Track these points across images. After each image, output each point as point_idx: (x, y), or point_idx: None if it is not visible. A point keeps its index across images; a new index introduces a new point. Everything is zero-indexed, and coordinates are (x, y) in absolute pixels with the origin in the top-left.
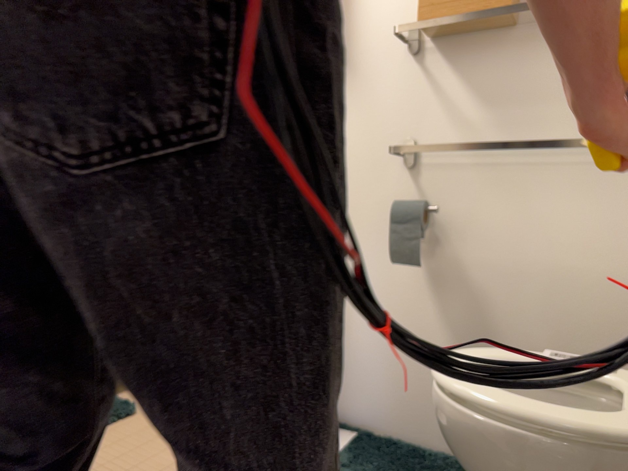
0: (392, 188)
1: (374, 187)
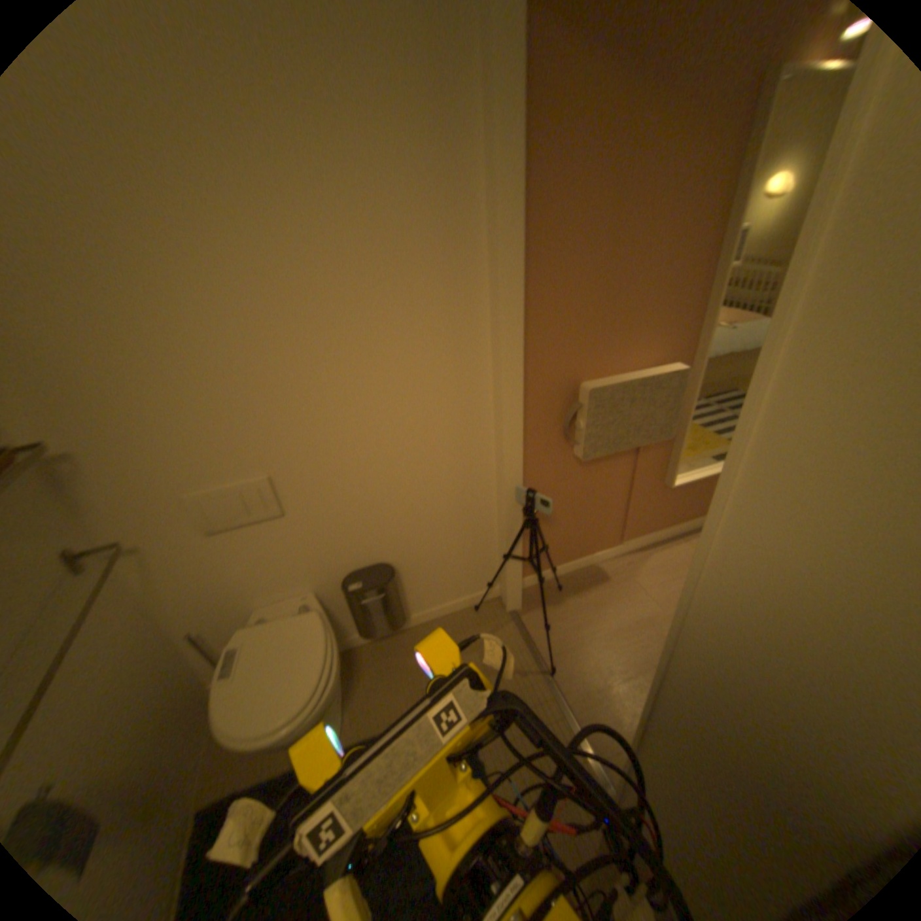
0: None
1: None
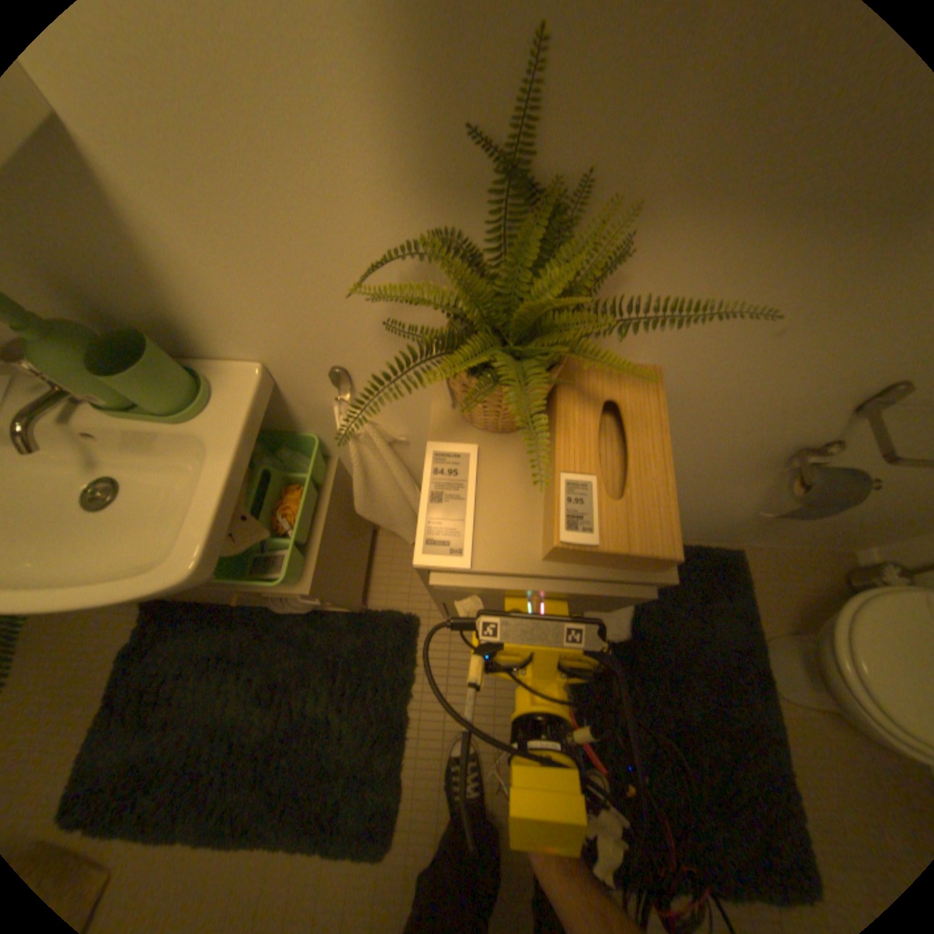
0: (803, 428)
1: (769, 426)
